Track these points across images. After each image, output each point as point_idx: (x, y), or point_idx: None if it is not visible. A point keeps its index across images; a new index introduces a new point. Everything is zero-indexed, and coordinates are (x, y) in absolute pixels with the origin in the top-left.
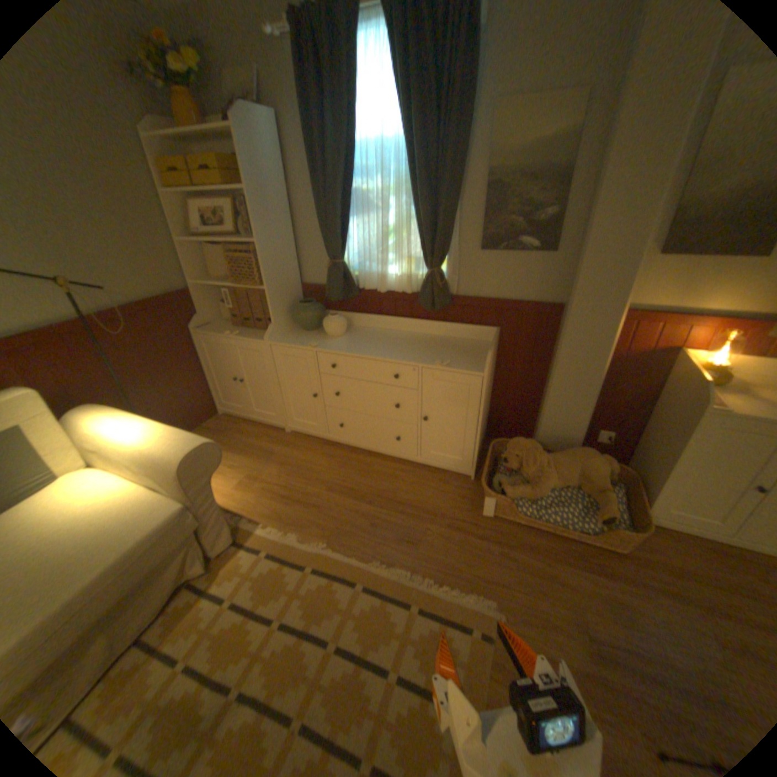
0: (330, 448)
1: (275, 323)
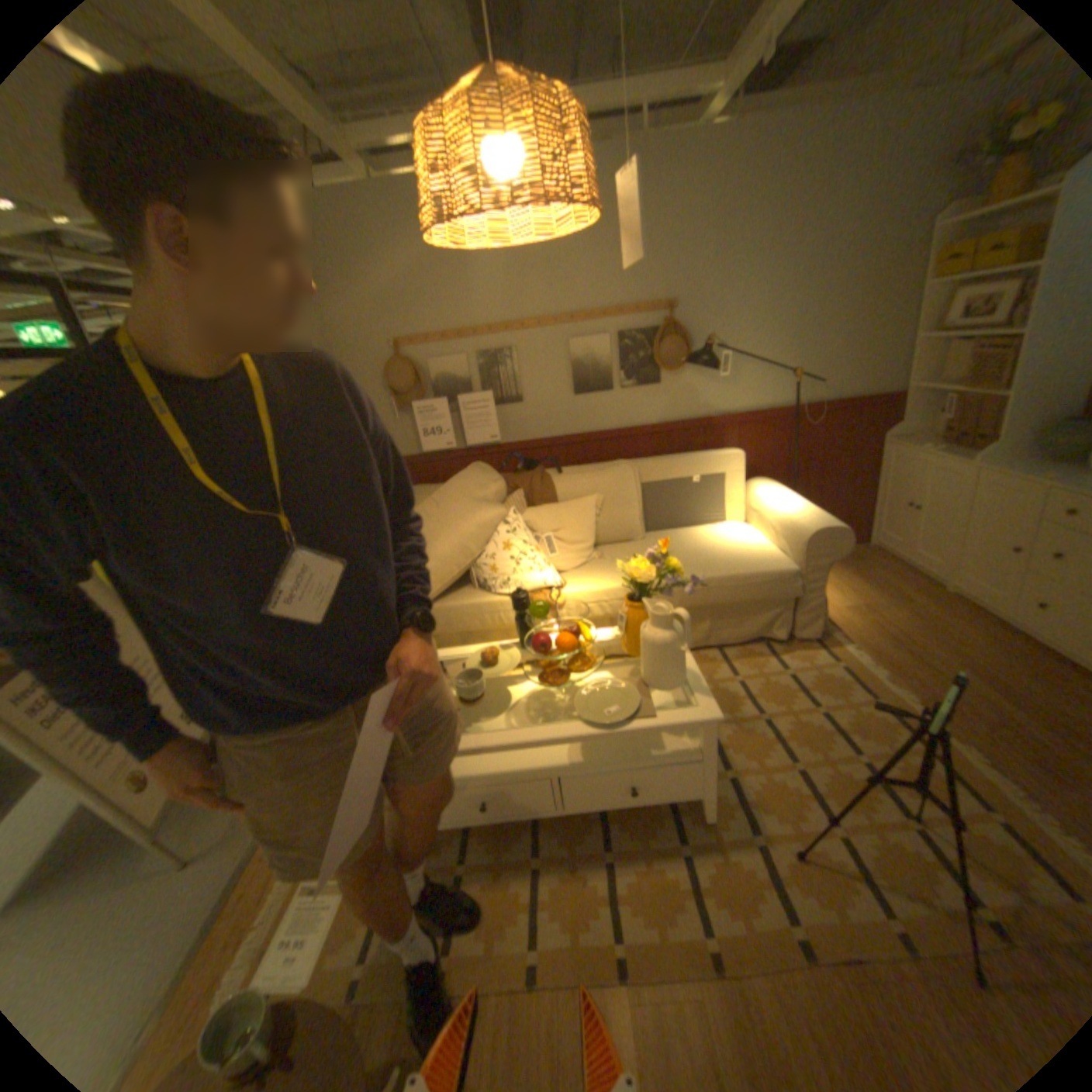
0: (1002, 633)
1: (1000, 443)
